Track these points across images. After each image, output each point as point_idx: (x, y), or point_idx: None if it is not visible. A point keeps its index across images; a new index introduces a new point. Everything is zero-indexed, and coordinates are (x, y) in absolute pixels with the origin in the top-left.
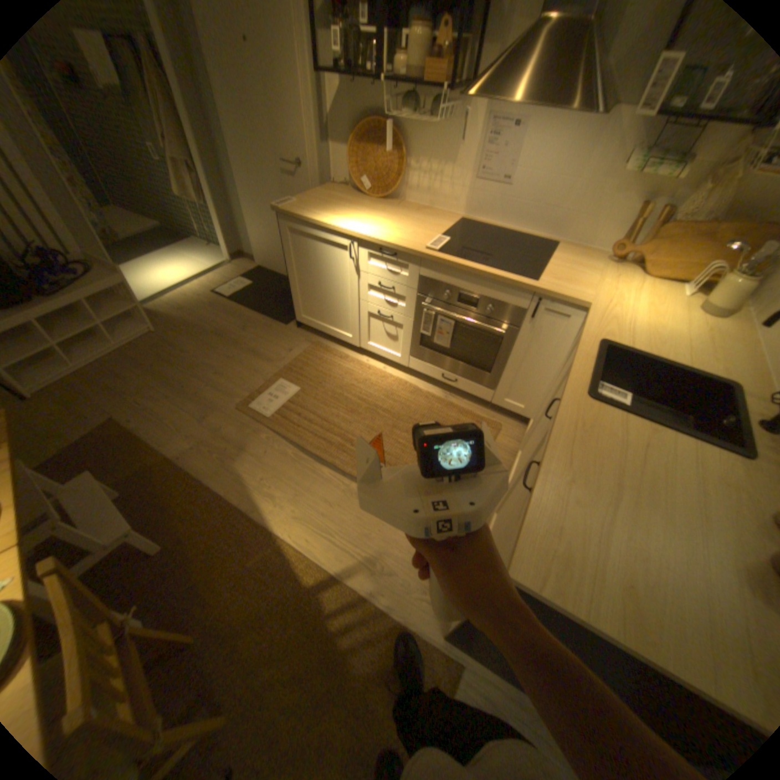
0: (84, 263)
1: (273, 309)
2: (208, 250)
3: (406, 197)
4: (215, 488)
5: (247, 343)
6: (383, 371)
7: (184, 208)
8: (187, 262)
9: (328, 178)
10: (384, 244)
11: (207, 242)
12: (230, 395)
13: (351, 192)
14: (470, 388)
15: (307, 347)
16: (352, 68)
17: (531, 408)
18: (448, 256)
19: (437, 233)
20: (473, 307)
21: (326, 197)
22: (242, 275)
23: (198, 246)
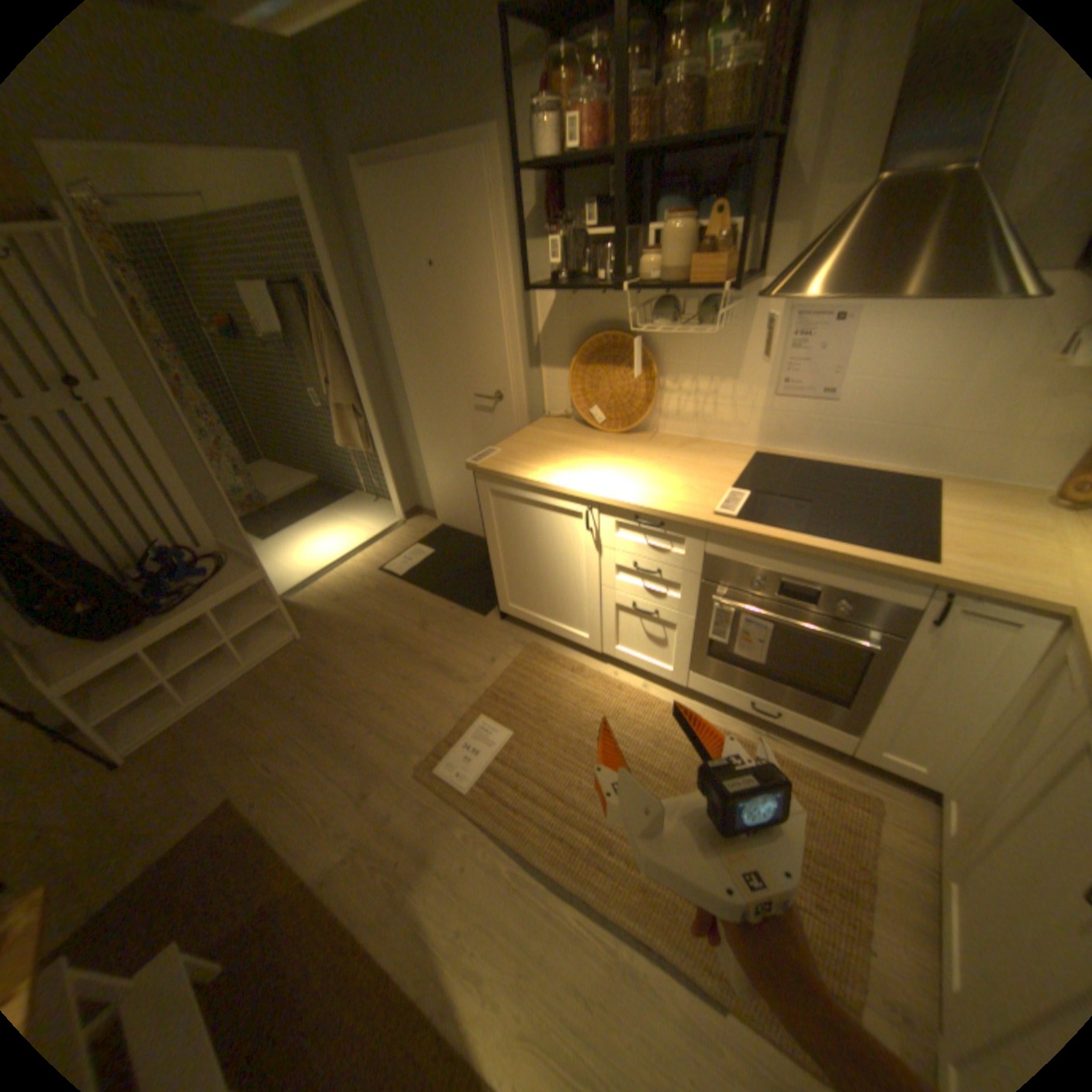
0: (216, 556)
1: (463, 591)
2: (375, 507)
3: (659, 427)
4: (379, 955)
5: (428, 650)
6: (644, 692)
7: (348, 457)
8: (348, 527)
9: (539, 410)
10: (642, 510)
11: (375, 497)
12: (403, 749)
13: (576, 428)
14: (808, 730)
15: (518, 652)
16: (573, 277)
17: (944, 774)
18: (756, 525)
19: (723, 482)
20: (807, 601)
21: (541, 440)
22: (420, 540)
23: (363, 502)
